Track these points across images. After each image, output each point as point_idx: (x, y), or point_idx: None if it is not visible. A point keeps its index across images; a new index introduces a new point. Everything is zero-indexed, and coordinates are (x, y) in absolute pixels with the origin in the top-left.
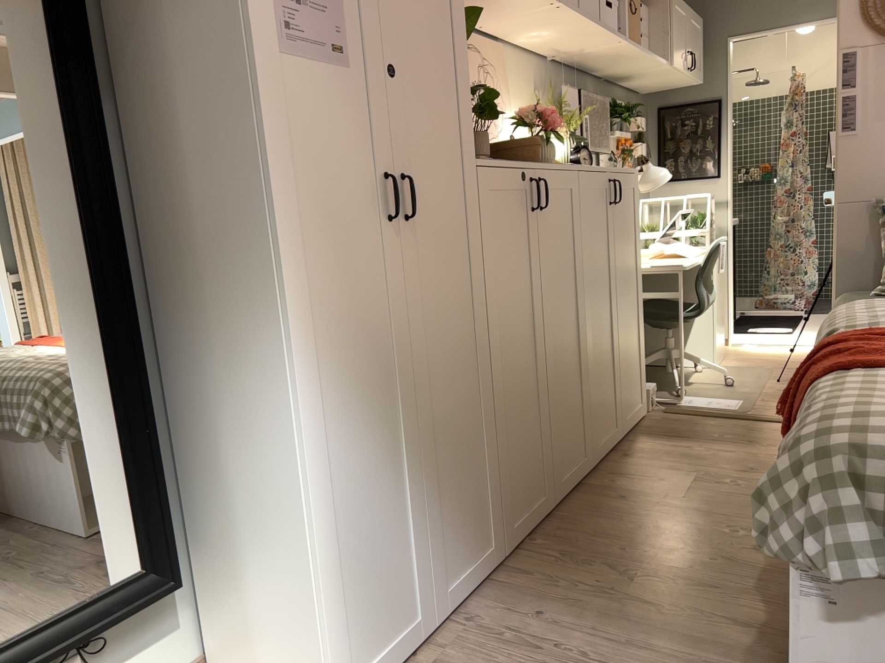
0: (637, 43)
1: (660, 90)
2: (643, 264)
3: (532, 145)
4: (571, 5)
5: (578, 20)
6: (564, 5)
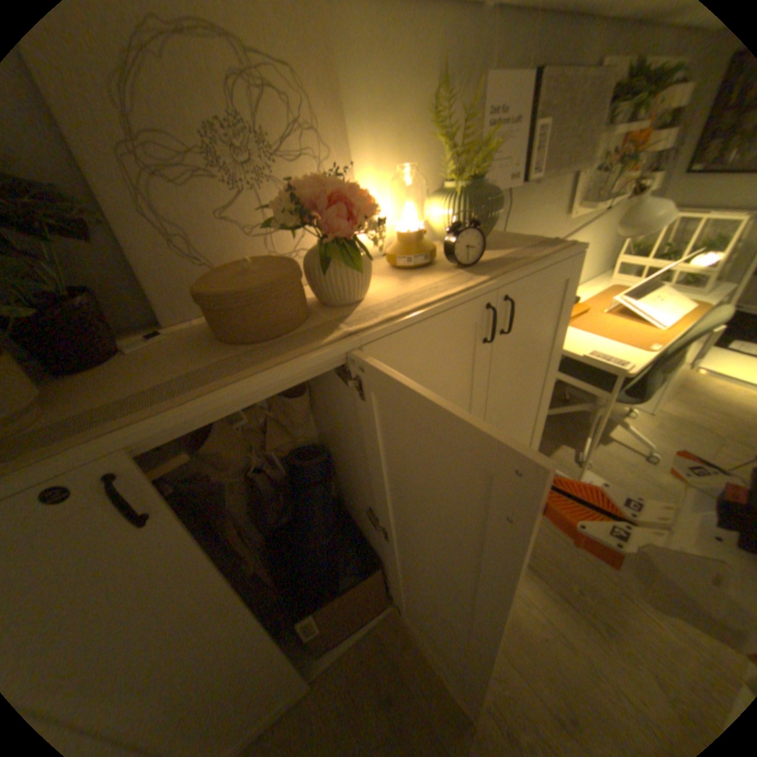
0: None
1: None
2: (583, 344)
3: (256, 304)
4: None
5: None
6: None
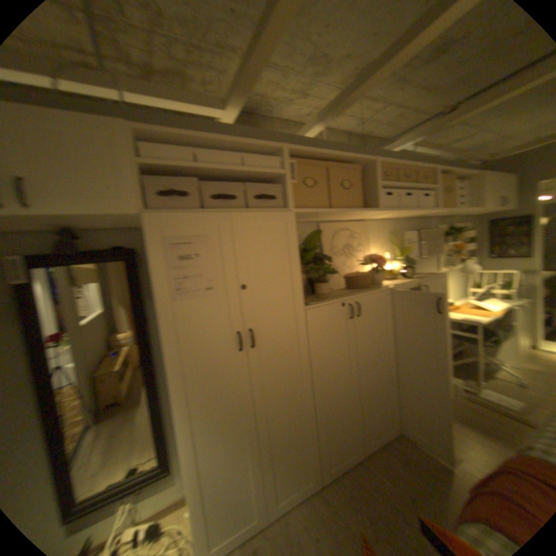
0: (455, 206)
1: (492, 212)
2: (459, 317)
3: (365, 279)
4: (392, 209)
5: (401, 212)
6: (387, 211)
